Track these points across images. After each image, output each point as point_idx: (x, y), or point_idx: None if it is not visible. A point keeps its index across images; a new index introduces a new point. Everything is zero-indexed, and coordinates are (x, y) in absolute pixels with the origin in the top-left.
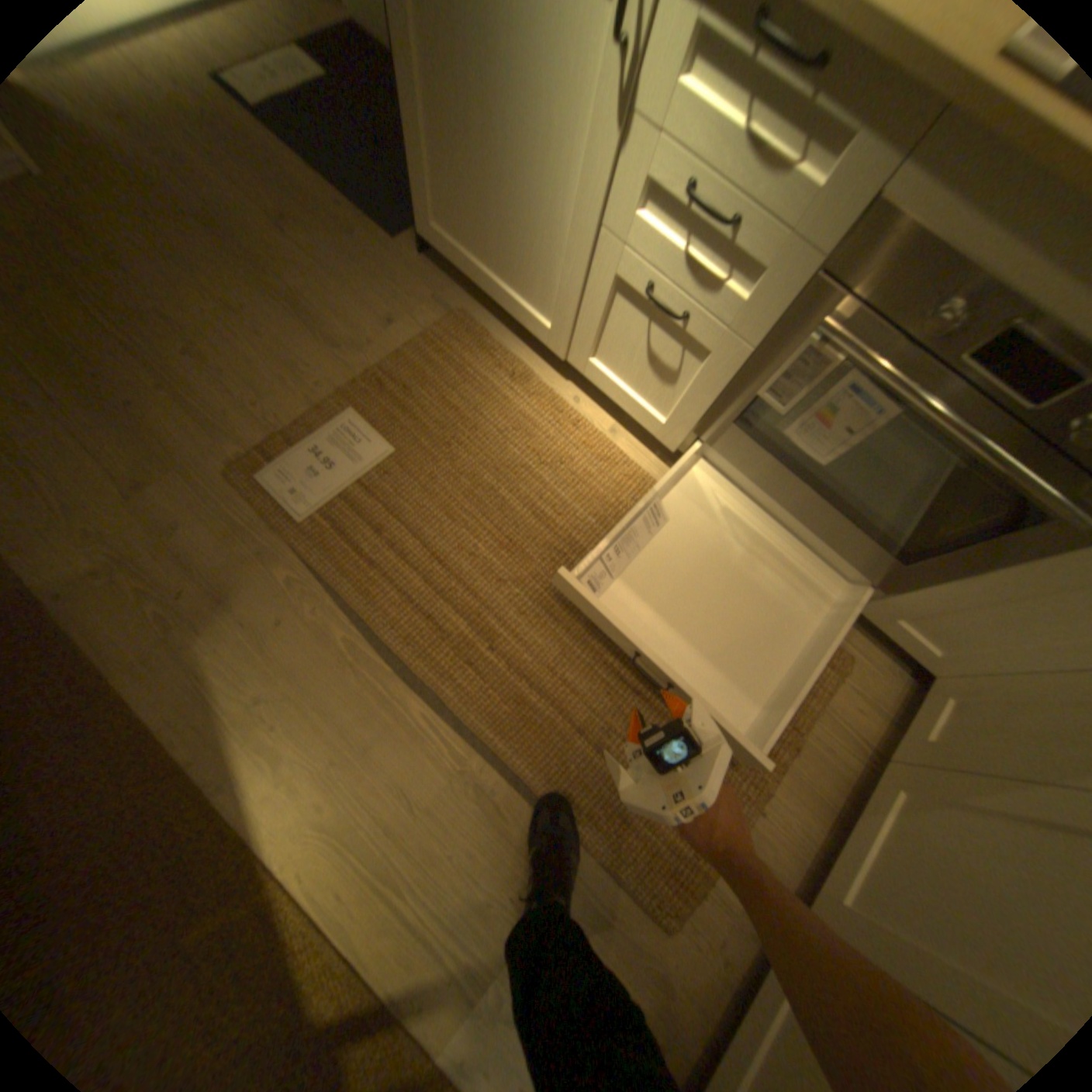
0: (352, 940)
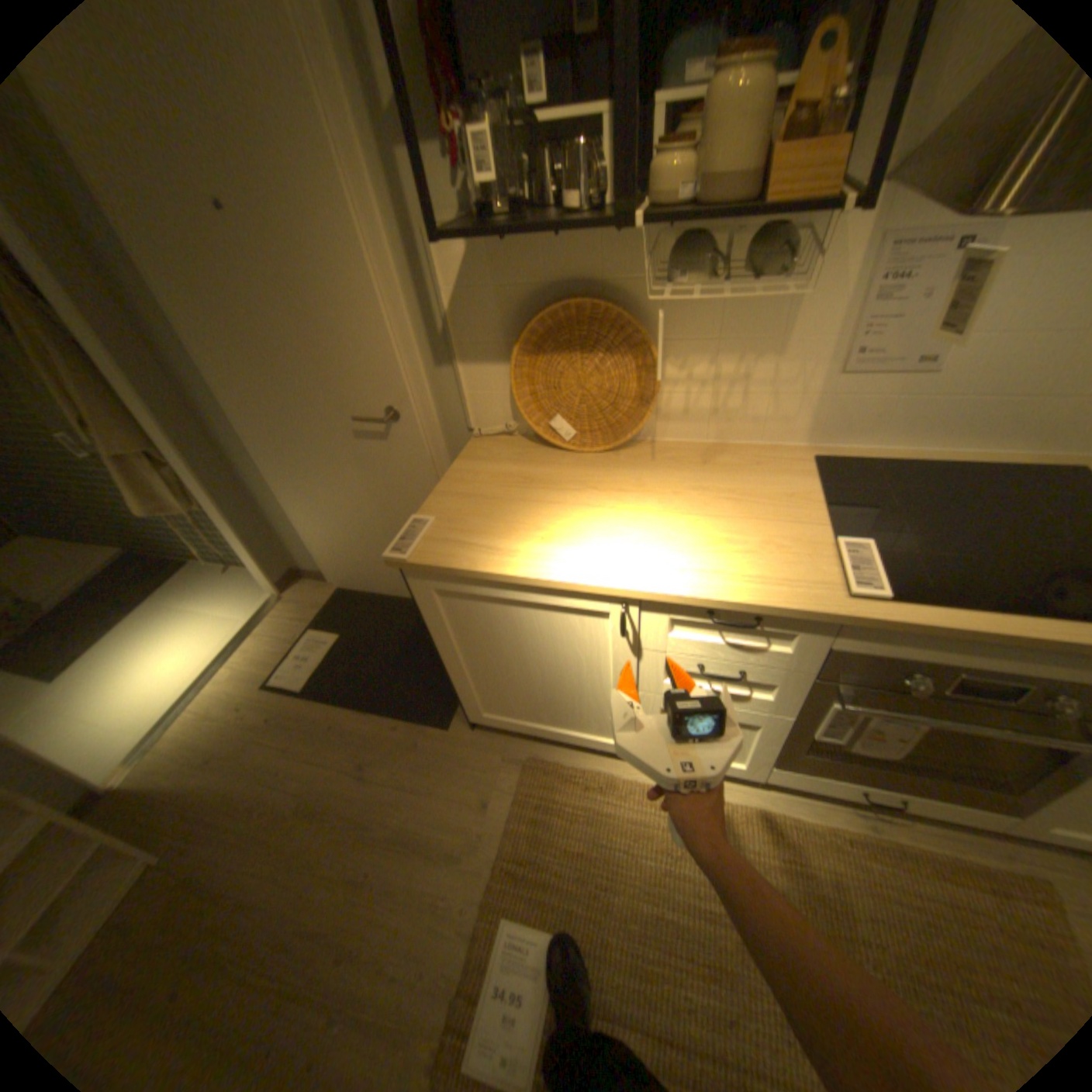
0: None
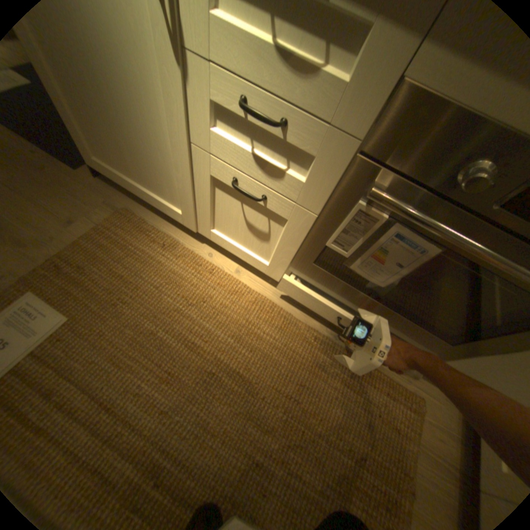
0: None
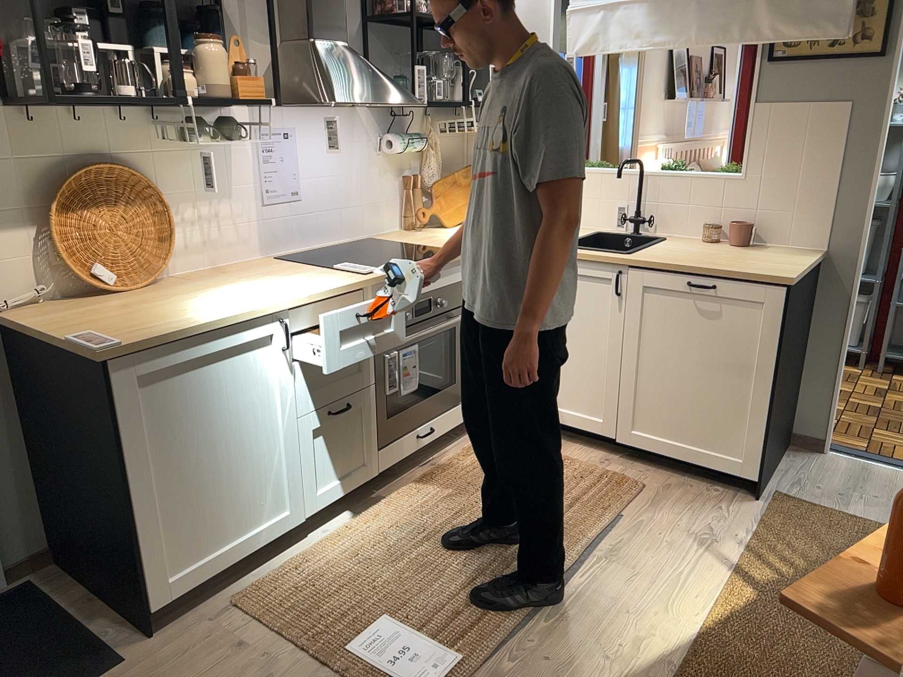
0: (715, 589)
